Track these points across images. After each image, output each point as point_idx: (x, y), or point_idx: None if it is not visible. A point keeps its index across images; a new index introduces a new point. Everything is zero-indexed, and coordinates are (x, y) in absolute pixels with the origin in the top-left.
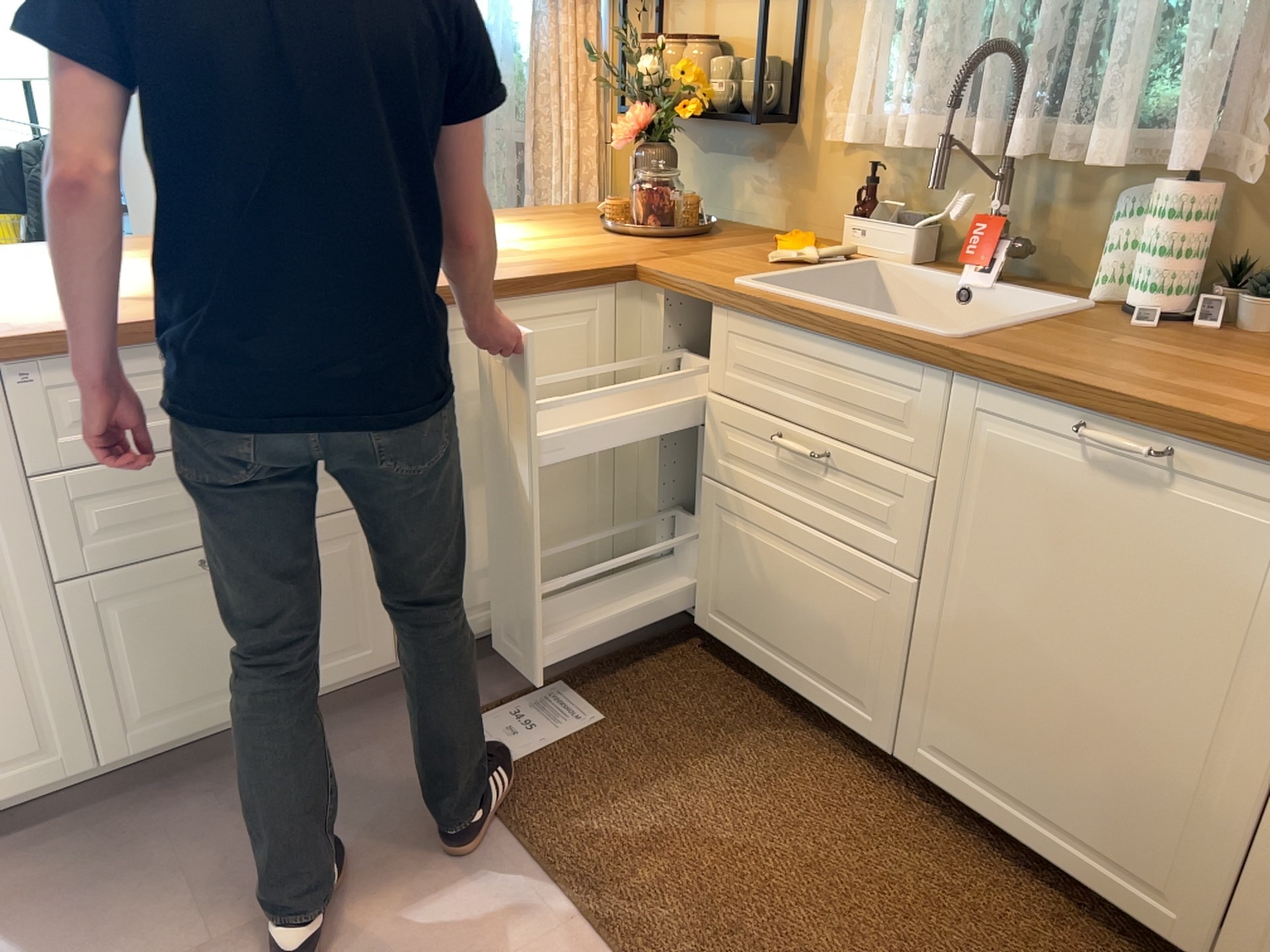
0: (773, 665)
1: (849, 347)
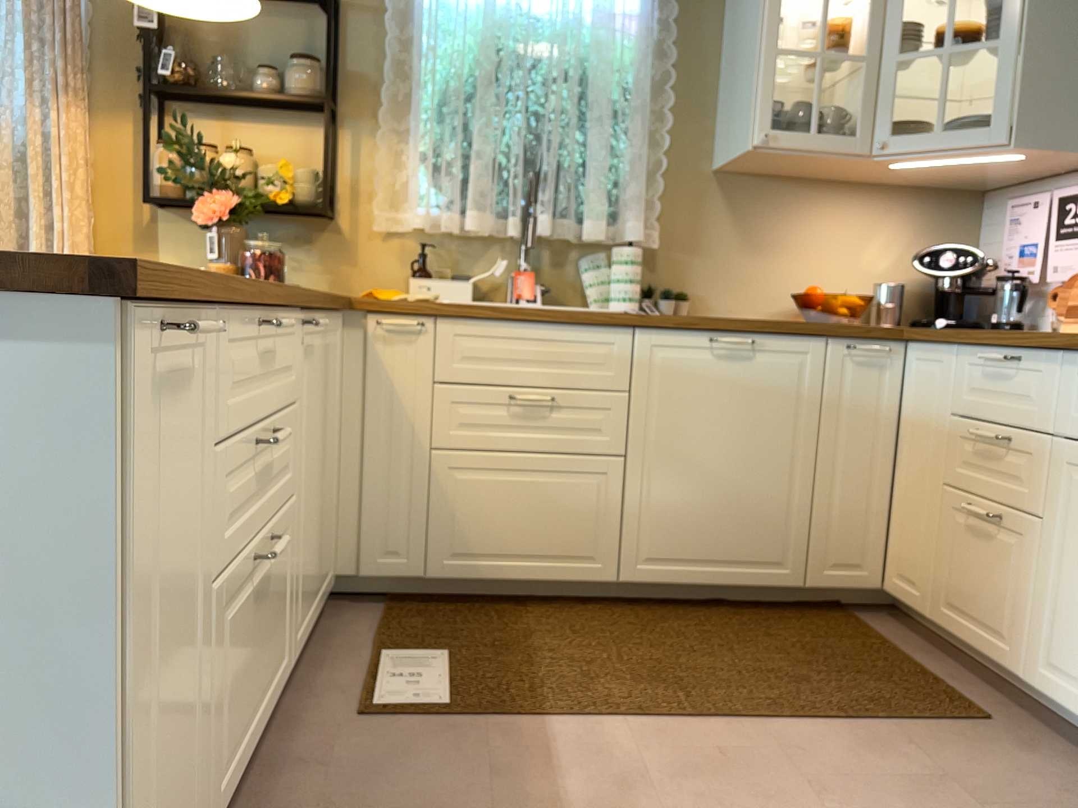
0: (513, 572)
1: (565, 325)
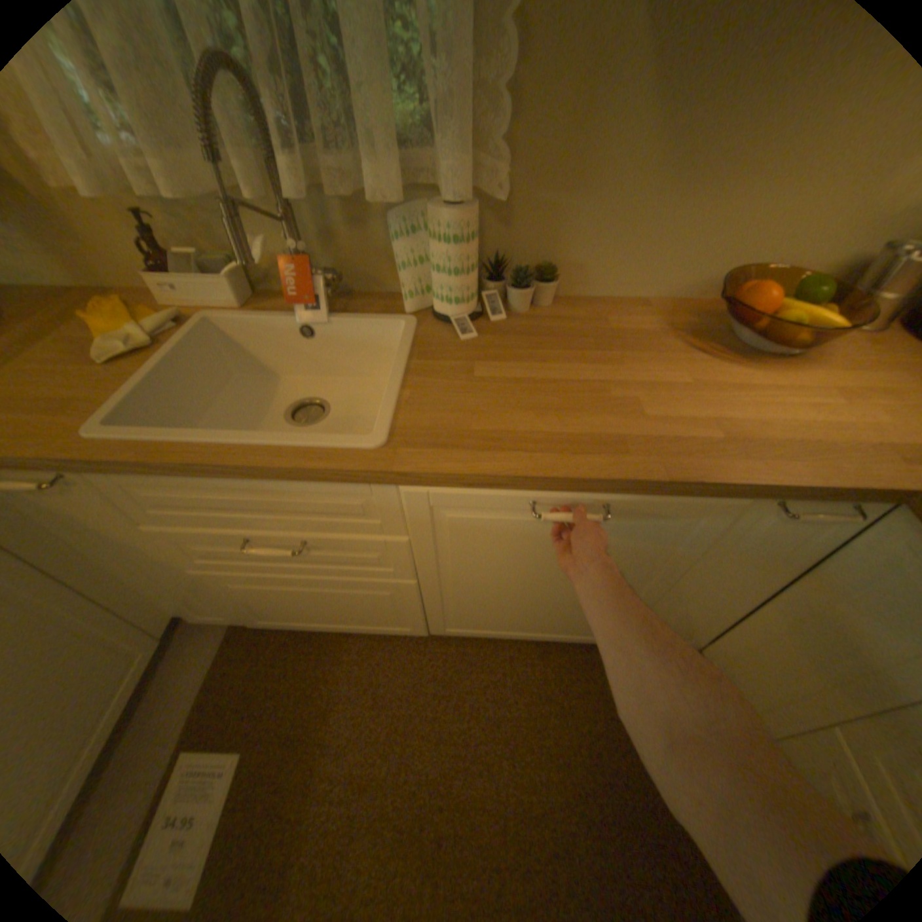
0: (324, 629)
1: (278, 480)
